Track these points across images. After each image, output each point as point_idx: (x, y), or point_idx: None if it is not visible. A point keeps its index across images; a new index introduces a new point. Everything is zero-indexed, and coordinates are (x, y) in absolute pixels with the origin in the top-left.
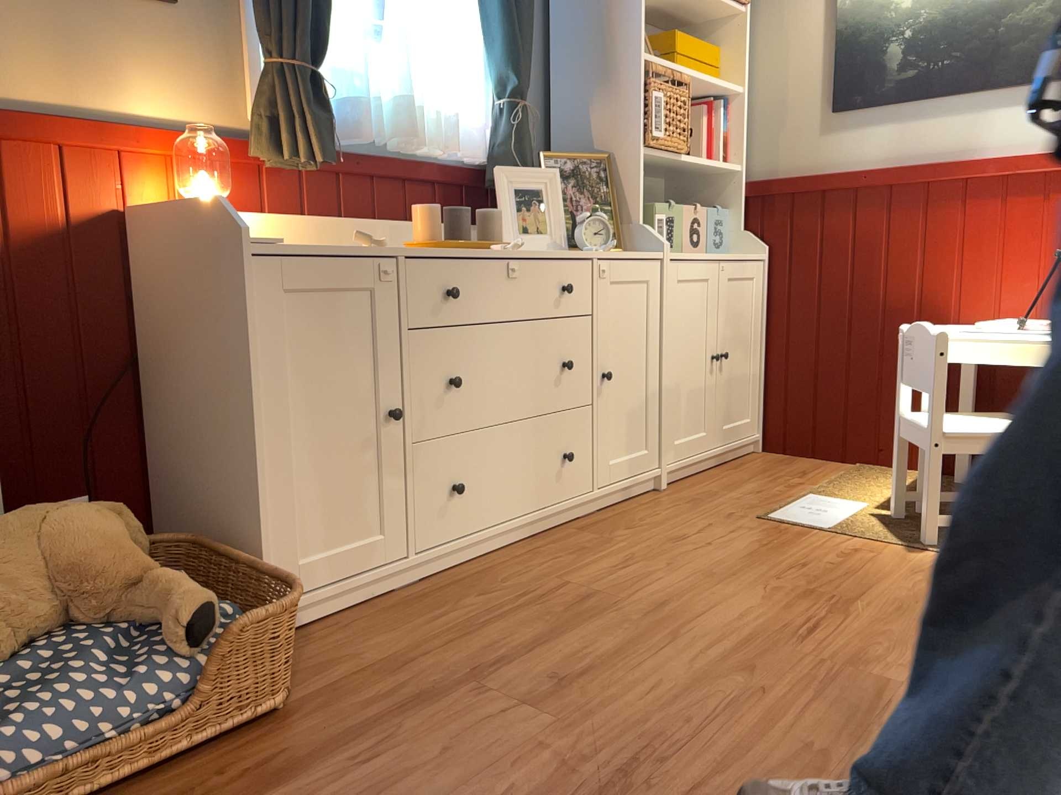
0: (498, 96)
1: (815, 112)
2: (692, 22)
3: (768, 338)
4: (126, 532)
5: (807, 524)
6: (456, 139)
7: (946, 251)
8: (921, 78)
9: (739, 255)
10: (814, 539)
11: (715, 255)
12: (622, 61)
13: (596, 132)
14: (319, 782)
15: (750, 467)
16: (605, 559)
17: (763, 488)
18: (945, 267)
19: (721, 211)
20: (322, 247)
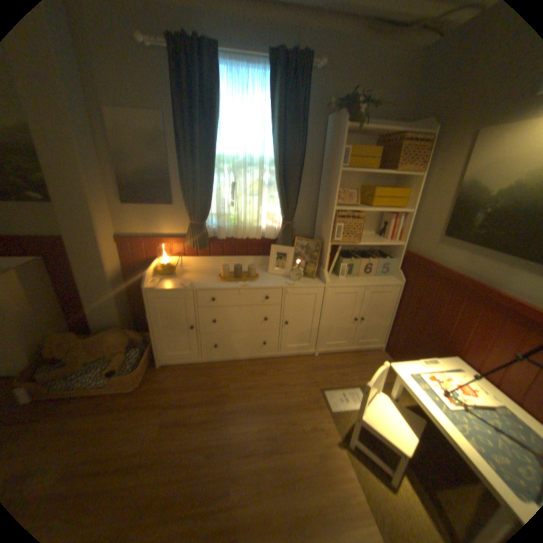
0: (281, 218)
1: (440, 231)
2: (402, 174)
3: (397, 314)
4: (124, 341)
5: (329, 405)
6: (266, 231)
7: (470, 326)
8: (489, 236)
9: (386, 282)
10: (319, 414)
11: (365, 283)
12: (330, 208)
13: (322, 230)
14: (110, 420)
15: (365, 359)
16: (250, 382)
17: (349, 374)
18: (467, 332)
19: (393, 258)
20: (173, 286)
